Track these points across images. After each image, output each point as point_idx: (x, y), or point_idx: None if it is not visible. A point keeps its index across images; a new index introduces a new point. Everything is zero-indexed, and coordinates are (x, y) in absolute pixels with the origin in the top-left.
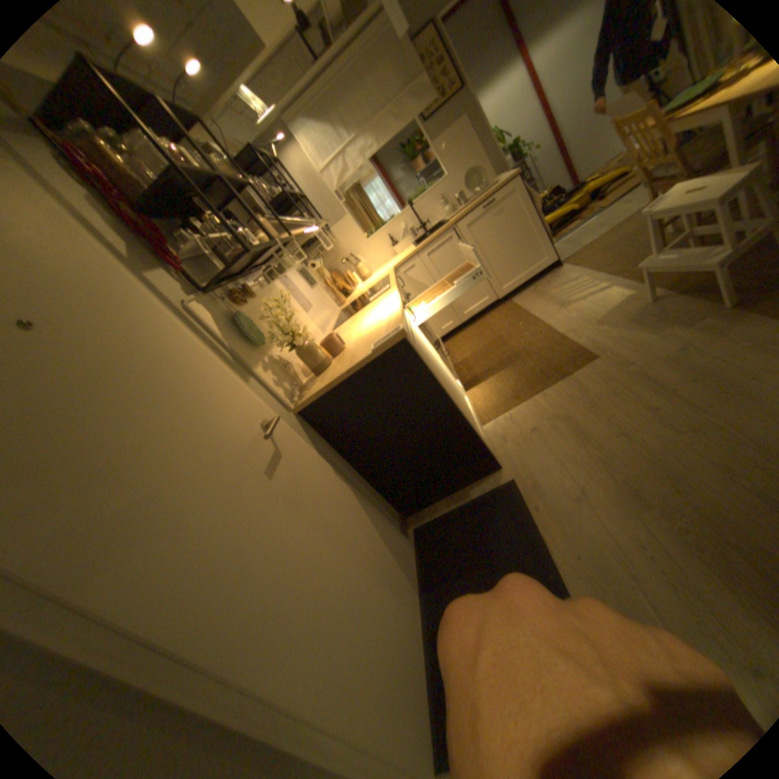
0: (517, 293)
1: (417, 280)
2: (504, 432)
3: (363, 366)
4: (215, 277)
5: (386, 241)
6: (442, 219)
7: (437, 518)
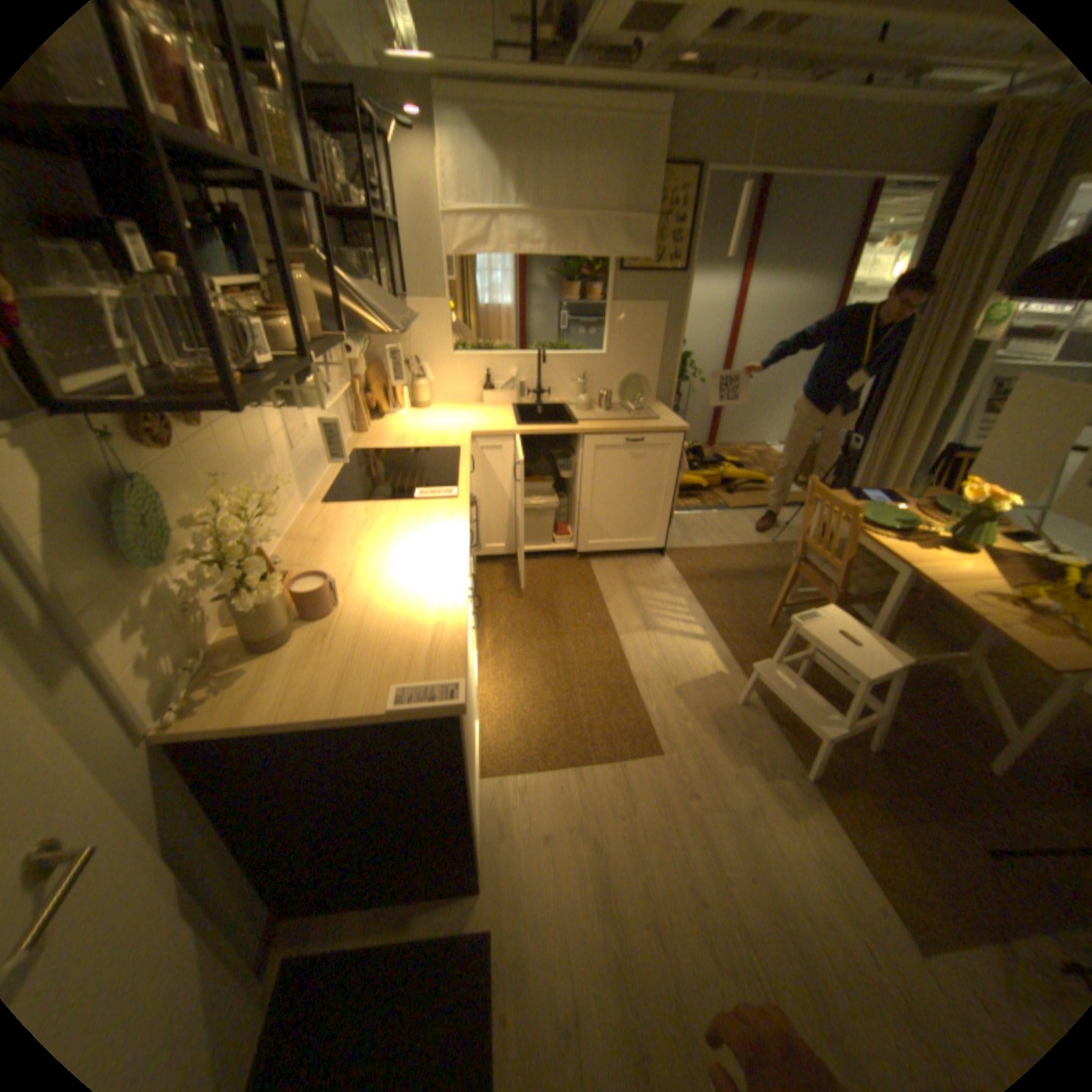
0: (598, 554)
1: (491, 468)
2: (504, 816)
3: (353, 722)
4: (107, 403)
5: (477, 374)
6: (566, 402)
7: (335, 954)
